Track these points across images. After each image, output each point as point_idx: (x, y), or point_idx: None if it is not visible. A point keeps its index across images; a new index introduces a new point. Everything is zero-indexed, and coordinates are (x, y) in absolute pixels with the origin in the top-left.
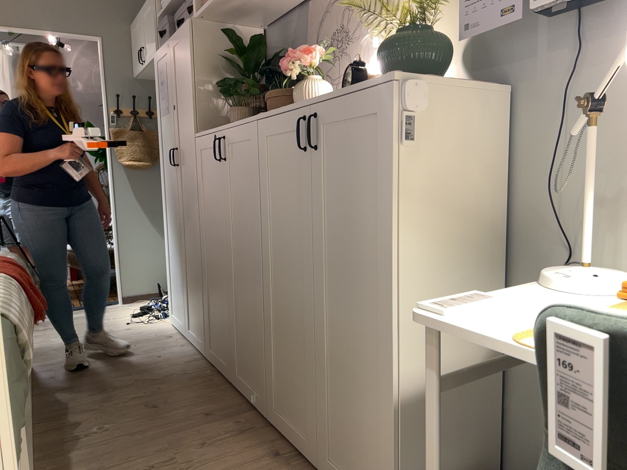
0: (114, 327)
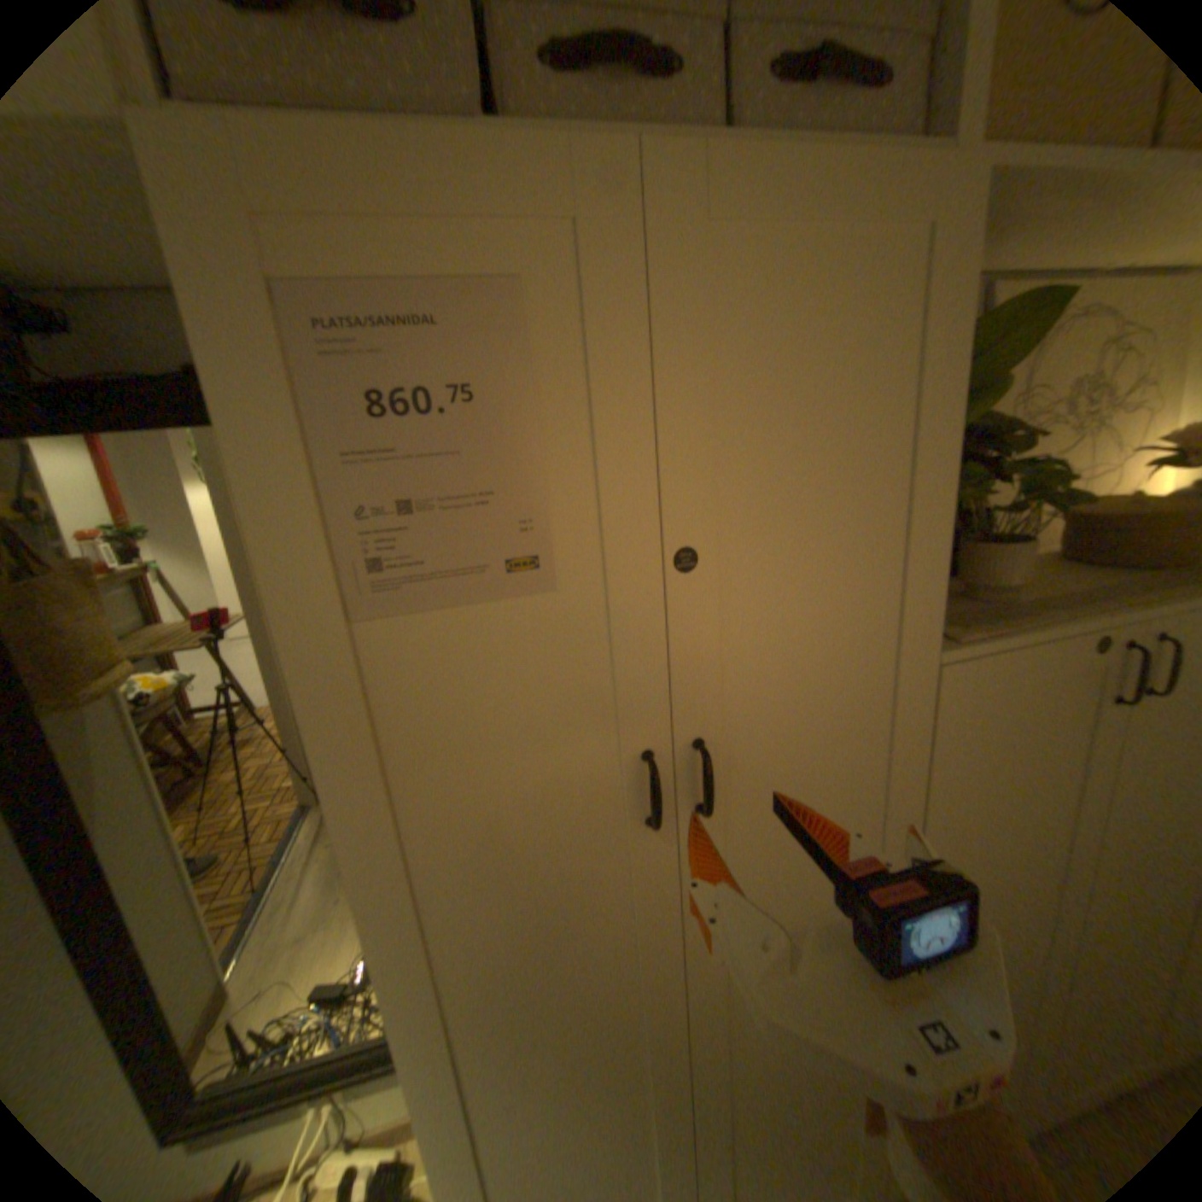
0: None
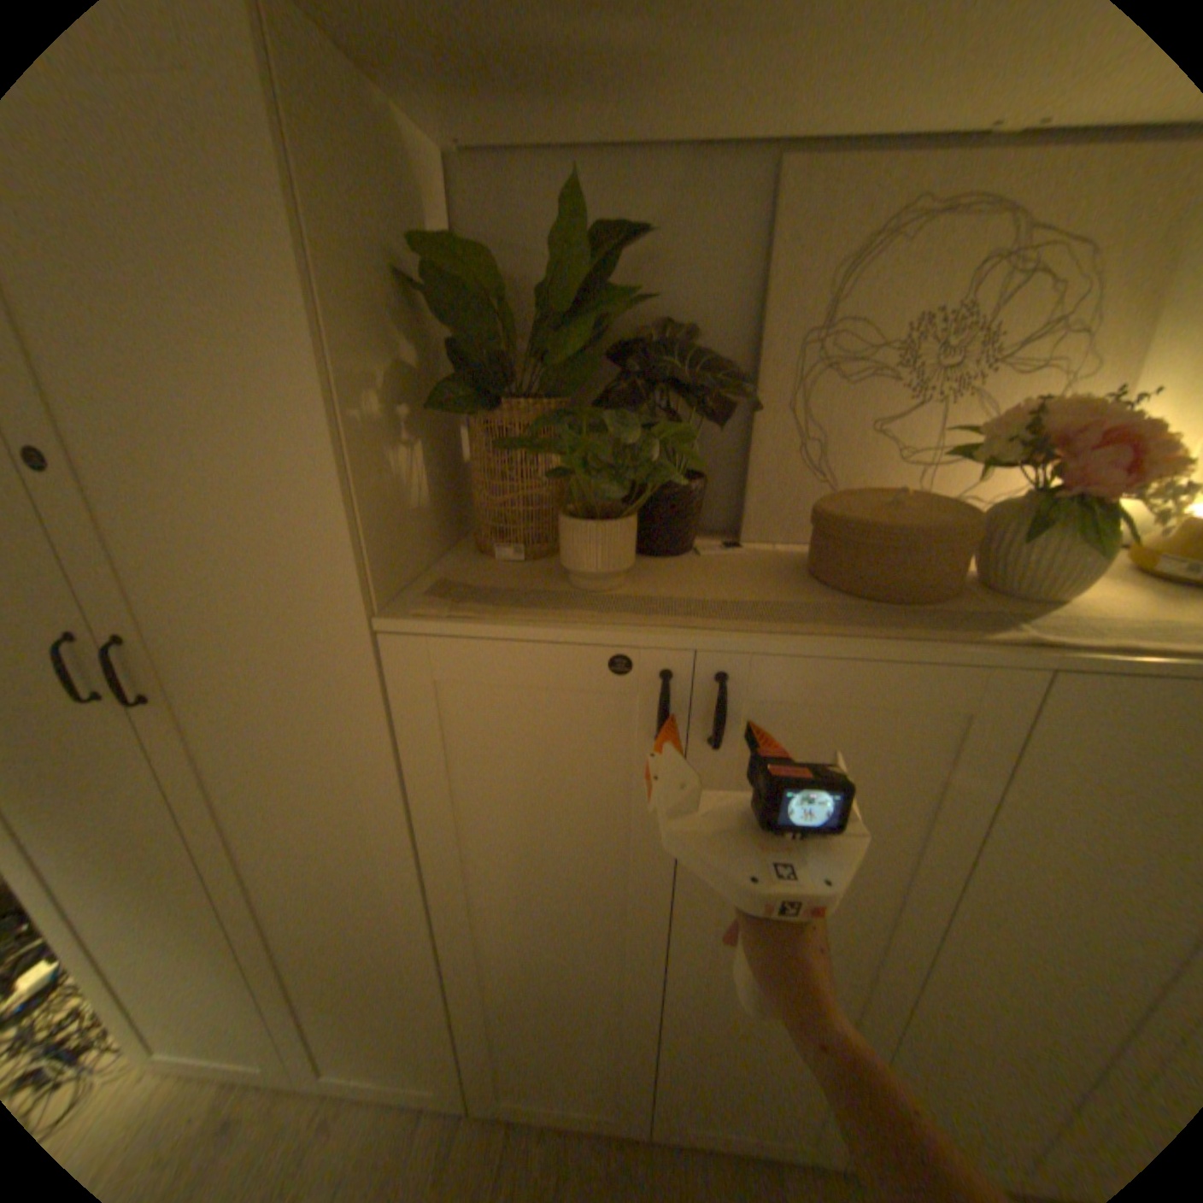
0: None
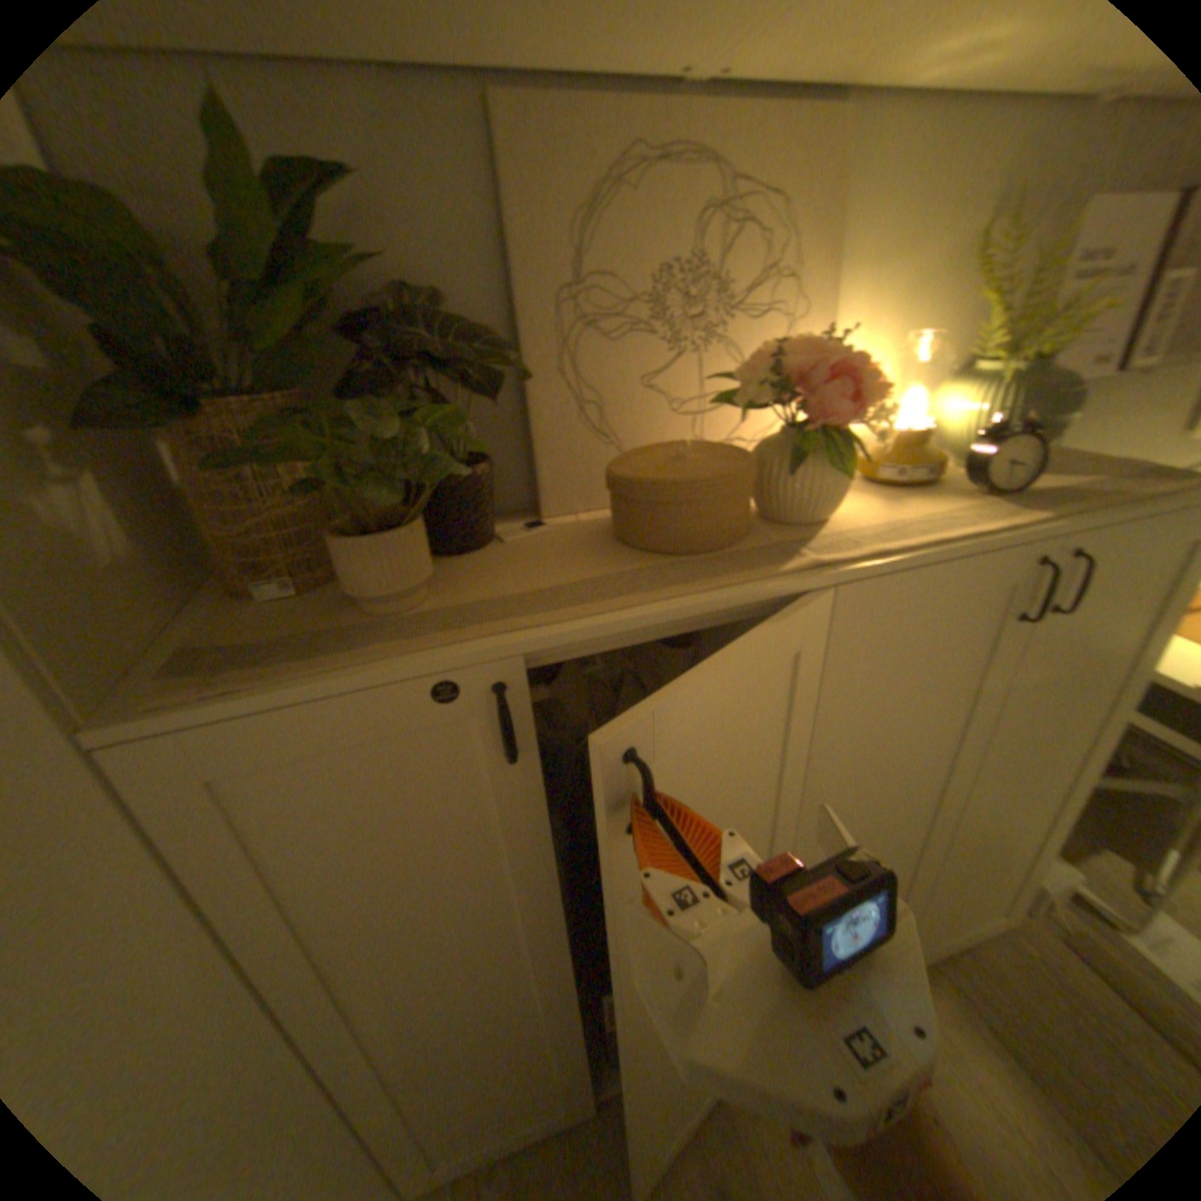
0: None
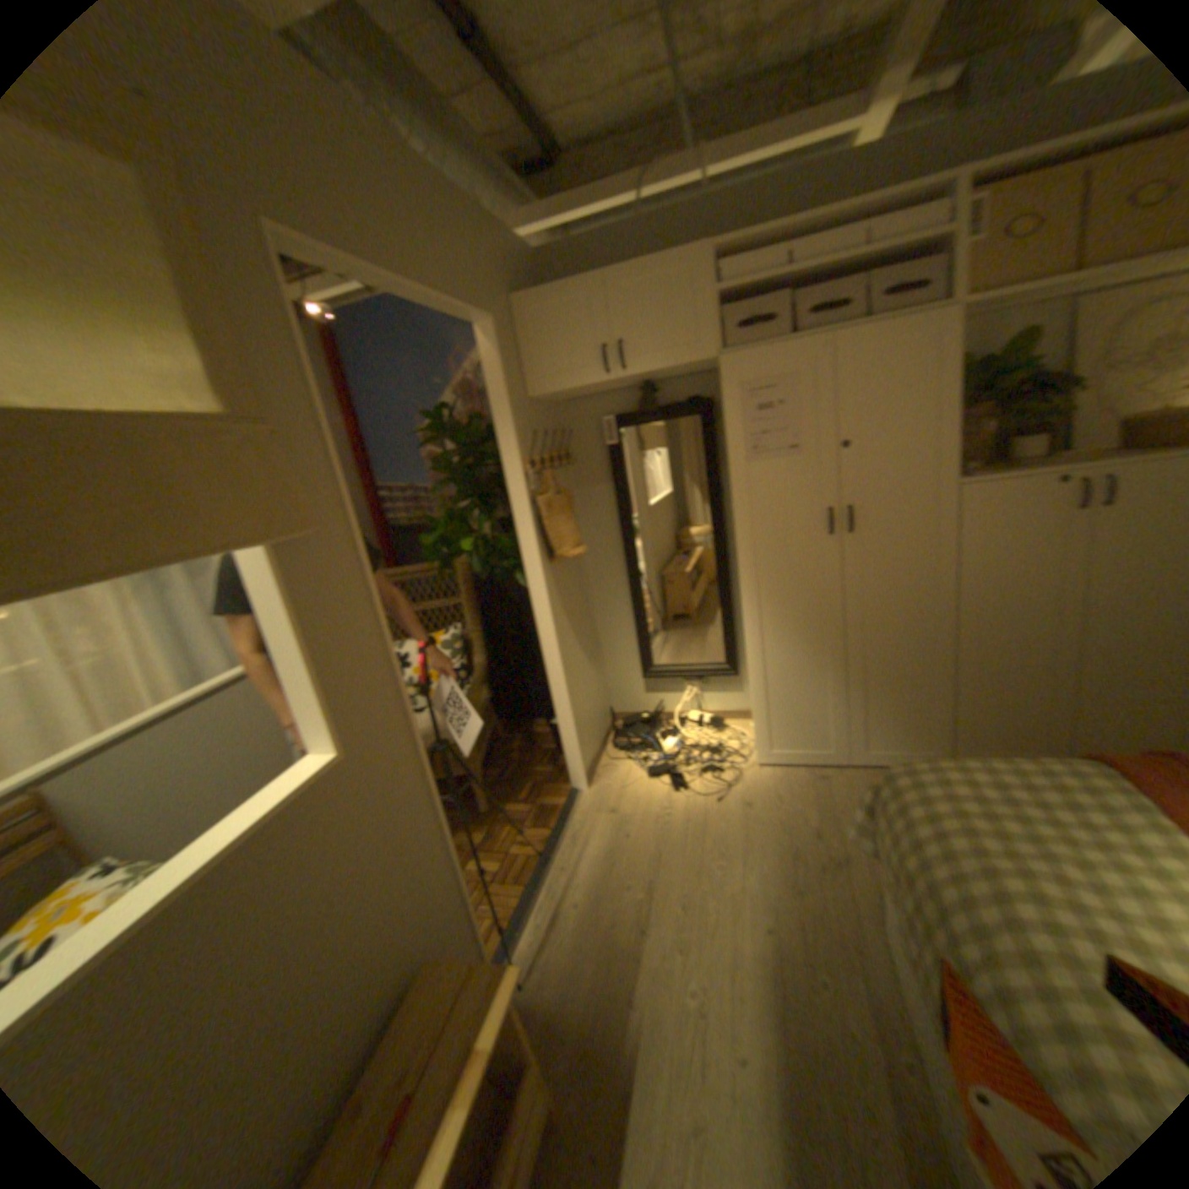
0: (721, 817)
